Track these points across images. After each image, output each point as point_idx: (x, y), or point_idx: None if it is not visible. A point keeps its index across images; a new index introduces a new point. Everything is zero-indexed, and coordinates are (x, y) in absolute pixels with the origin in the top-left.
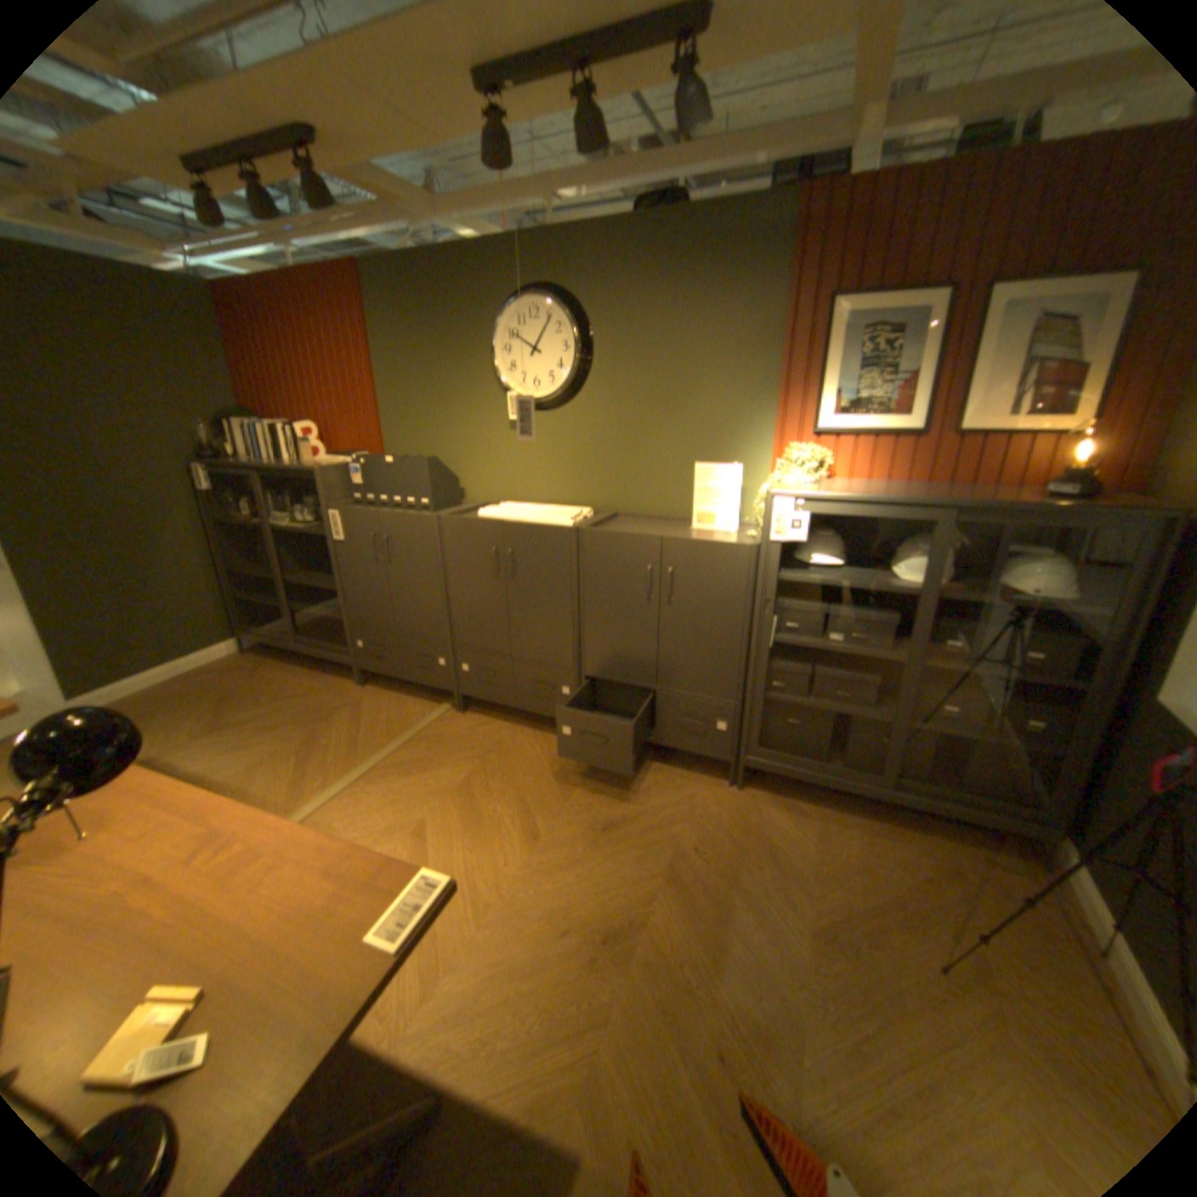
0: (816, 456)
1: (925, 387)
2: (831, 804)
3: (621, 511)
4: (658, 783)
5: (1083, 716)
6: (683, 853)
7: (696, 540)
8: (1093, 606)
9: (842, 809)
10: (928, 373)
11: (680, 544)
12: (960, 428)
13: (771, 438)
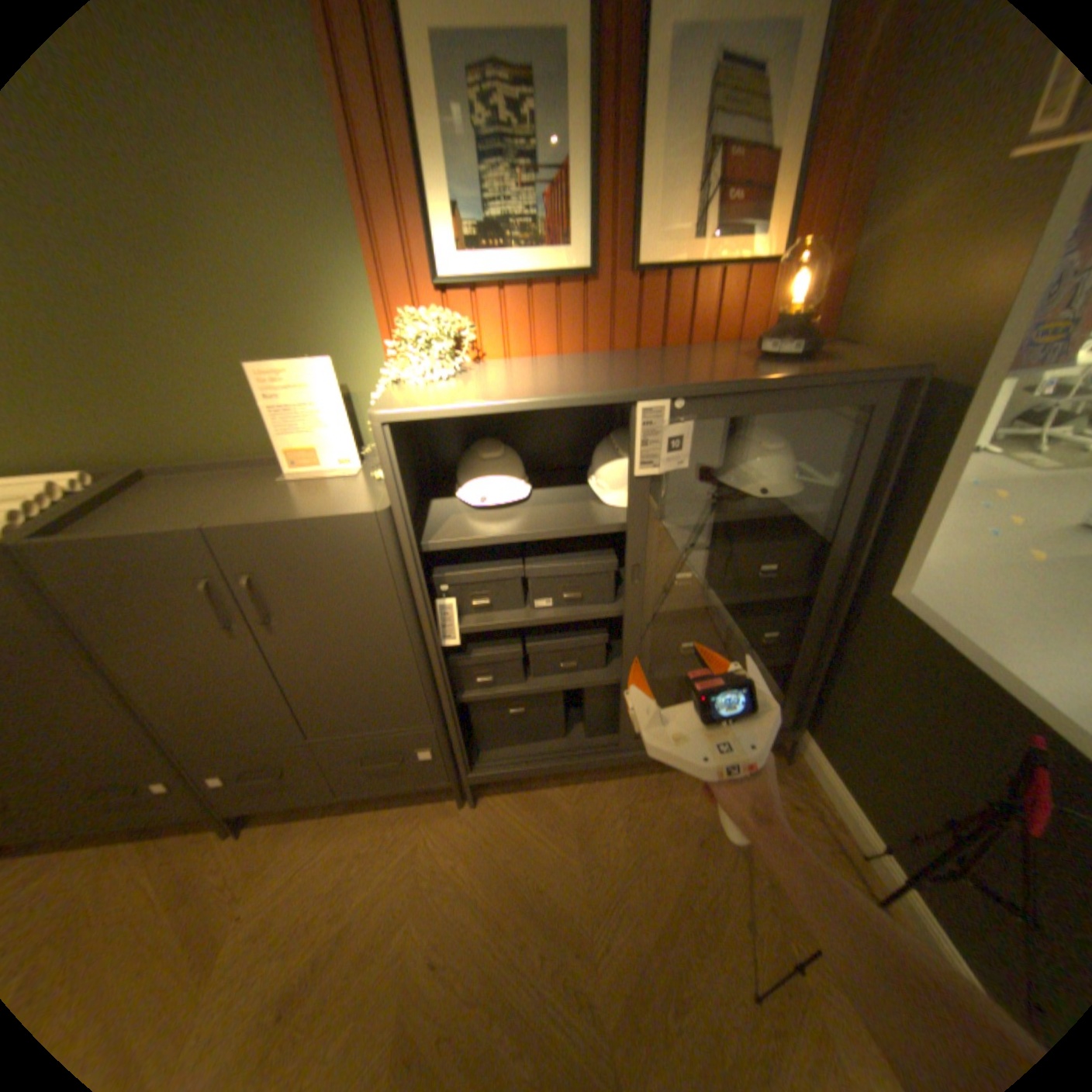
0: (445, 329)
1: (580, 195)
2: (578, 773)
3: (151, 462)
4: (359, 852)
5: (815, 619)
6: (411, 985)
7: (272, 518)
8: (815, 494)
9: (592, 774)
10: (580, 168)
11: (242, 533)
12: (636, 263)
13: (368, 301)
